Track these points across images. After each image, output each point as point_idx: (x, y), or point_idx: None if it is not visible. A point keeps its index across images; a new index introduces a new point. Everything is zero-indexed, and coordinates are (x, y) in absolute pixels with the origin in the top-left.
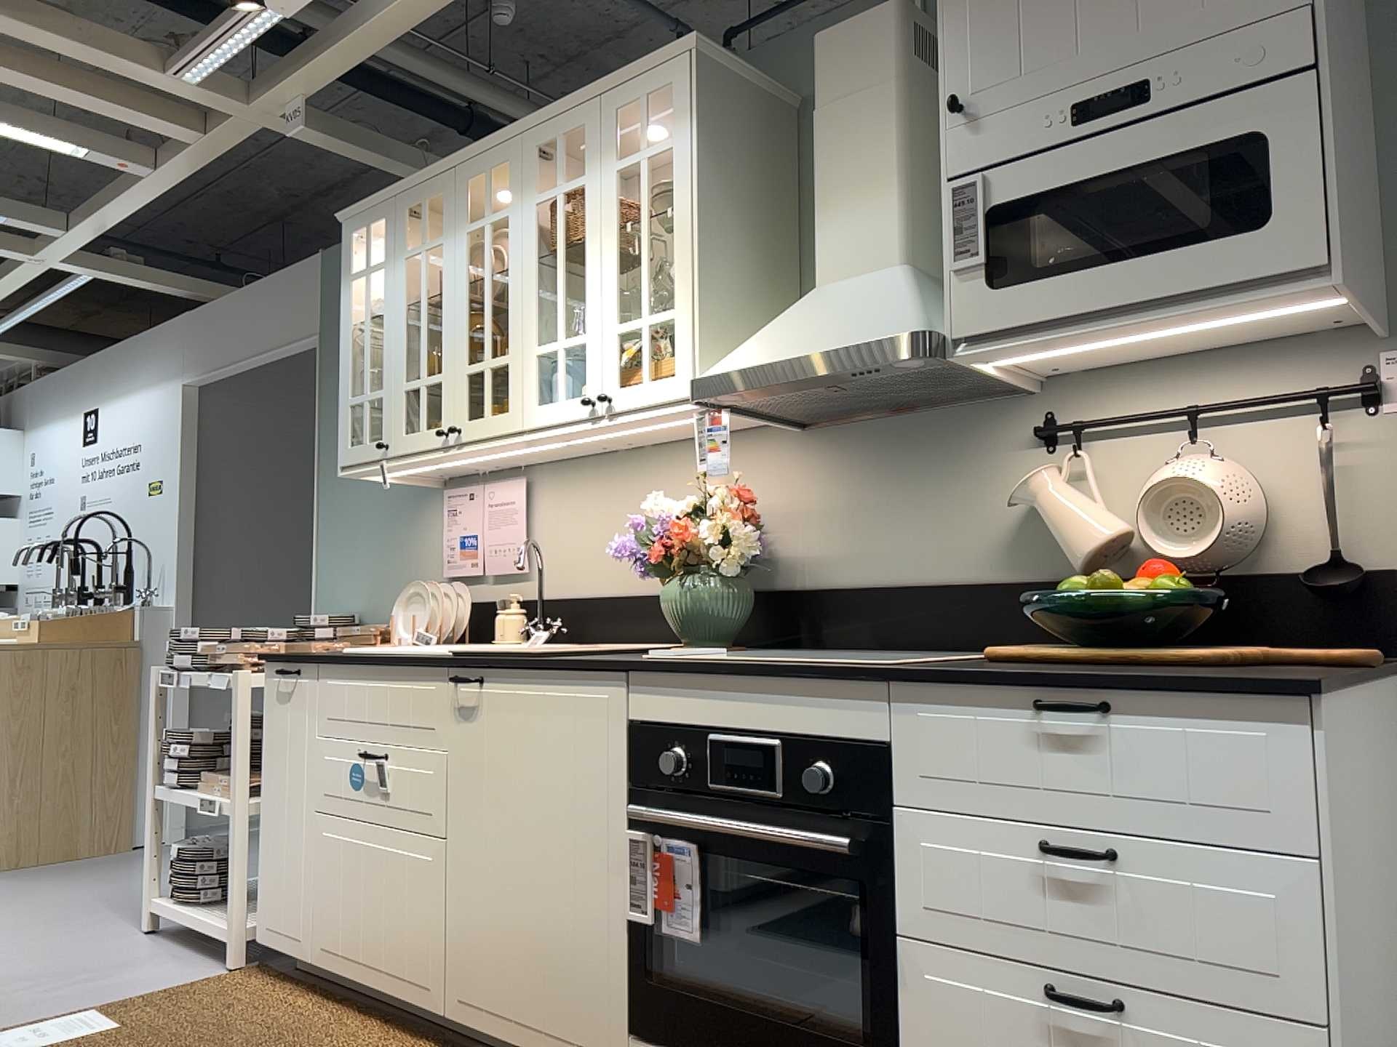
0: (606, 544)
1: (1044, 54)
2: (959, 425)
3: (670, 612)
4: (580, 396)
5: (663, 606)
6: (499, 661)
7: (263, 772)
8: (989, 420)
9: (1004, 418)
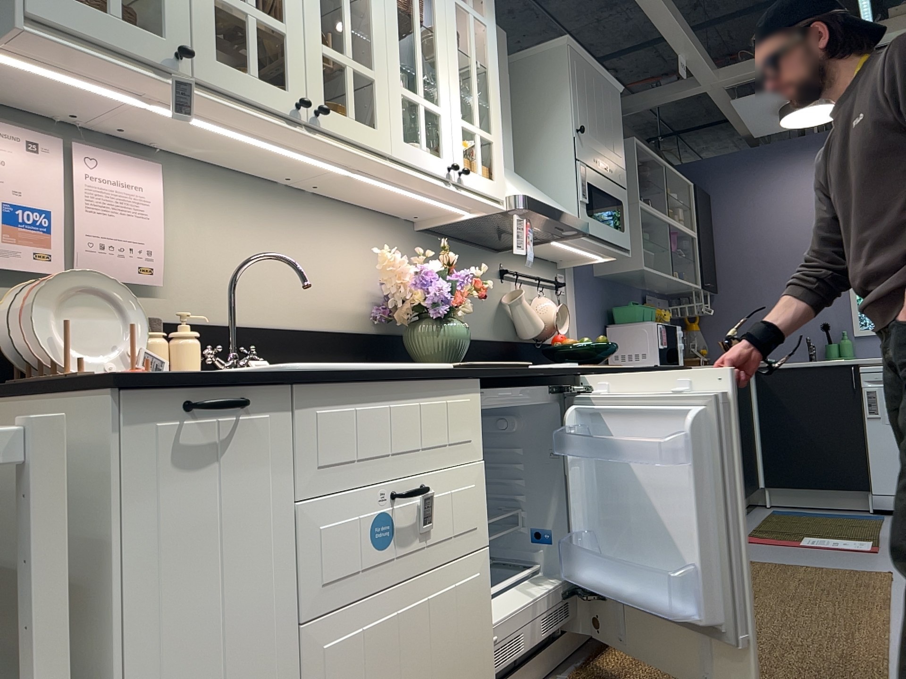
0: (269, 275)
1: (593, 133)
2: (479, 257)
3: (446, 343)
4: (440, 158)
5: (441, 339)
6: (524, 370)
7: (114, 639)
8: (488, 259)
9: (492, 260)
